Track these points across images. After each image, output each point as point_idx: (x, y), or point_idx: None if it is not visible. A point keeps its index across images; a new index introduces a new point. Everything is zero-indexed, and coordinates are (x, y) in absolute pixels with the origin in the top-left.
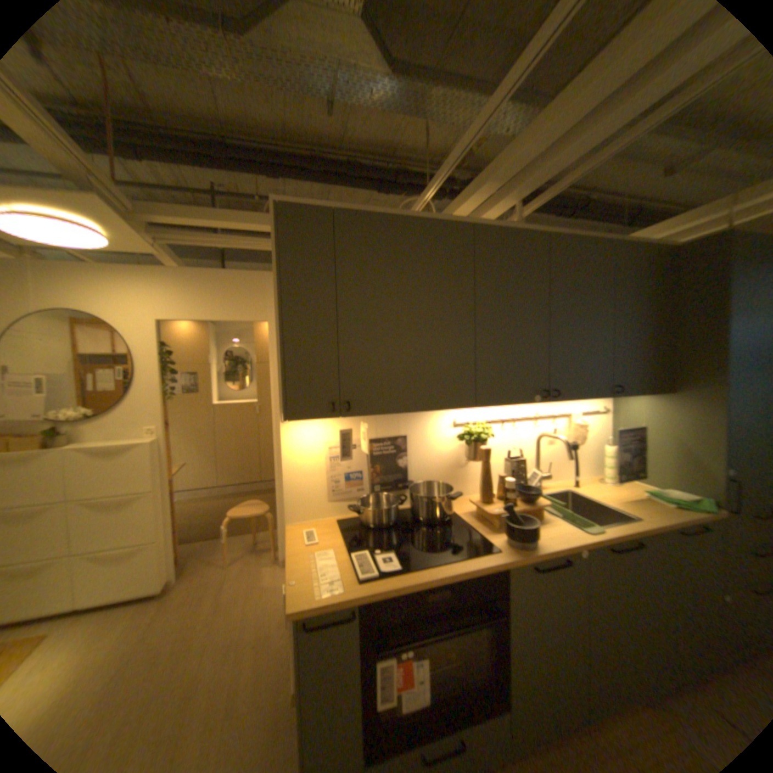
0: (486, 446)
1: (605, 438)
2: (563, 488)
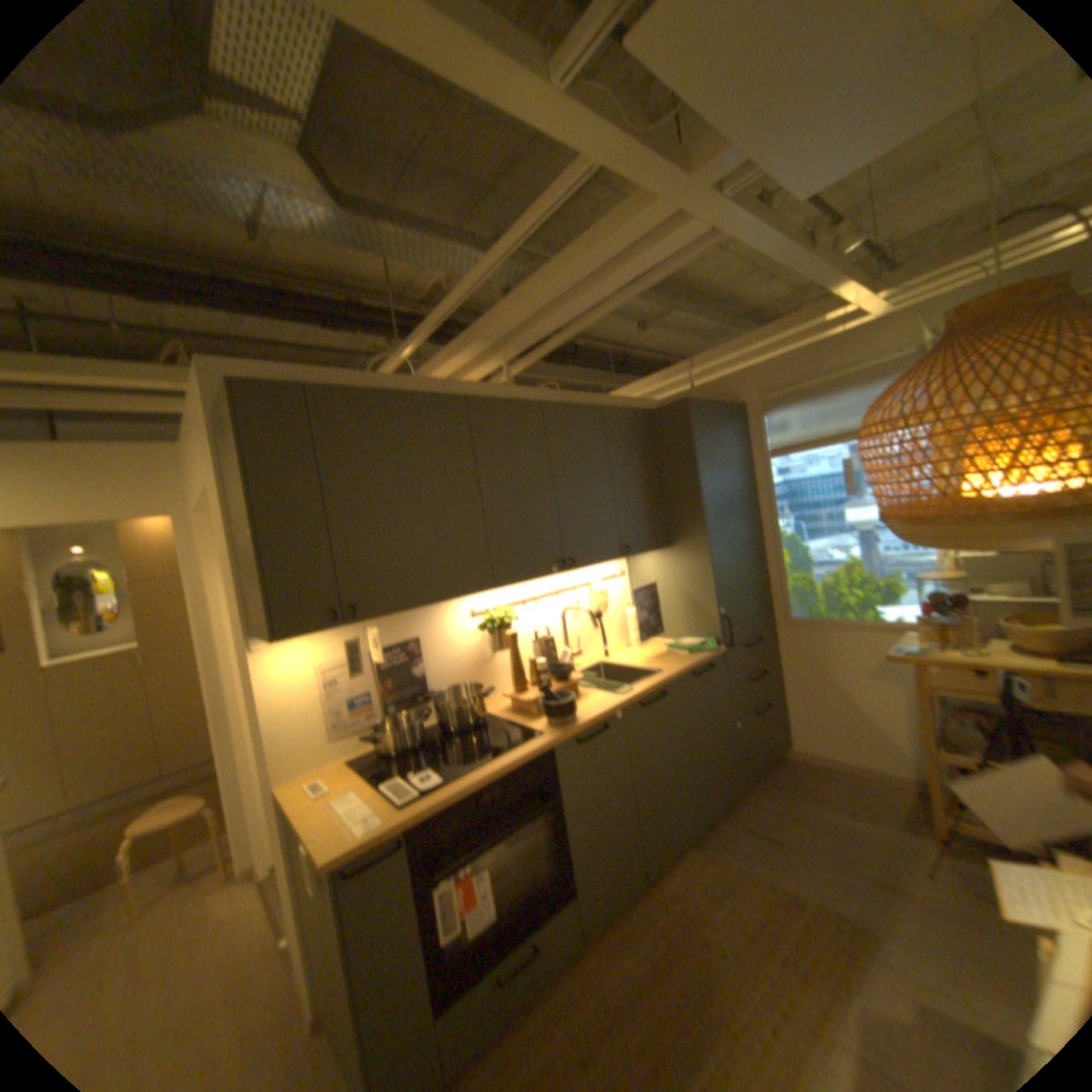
0: (511, 630)
1: (625, 601)
2: (594, 660)
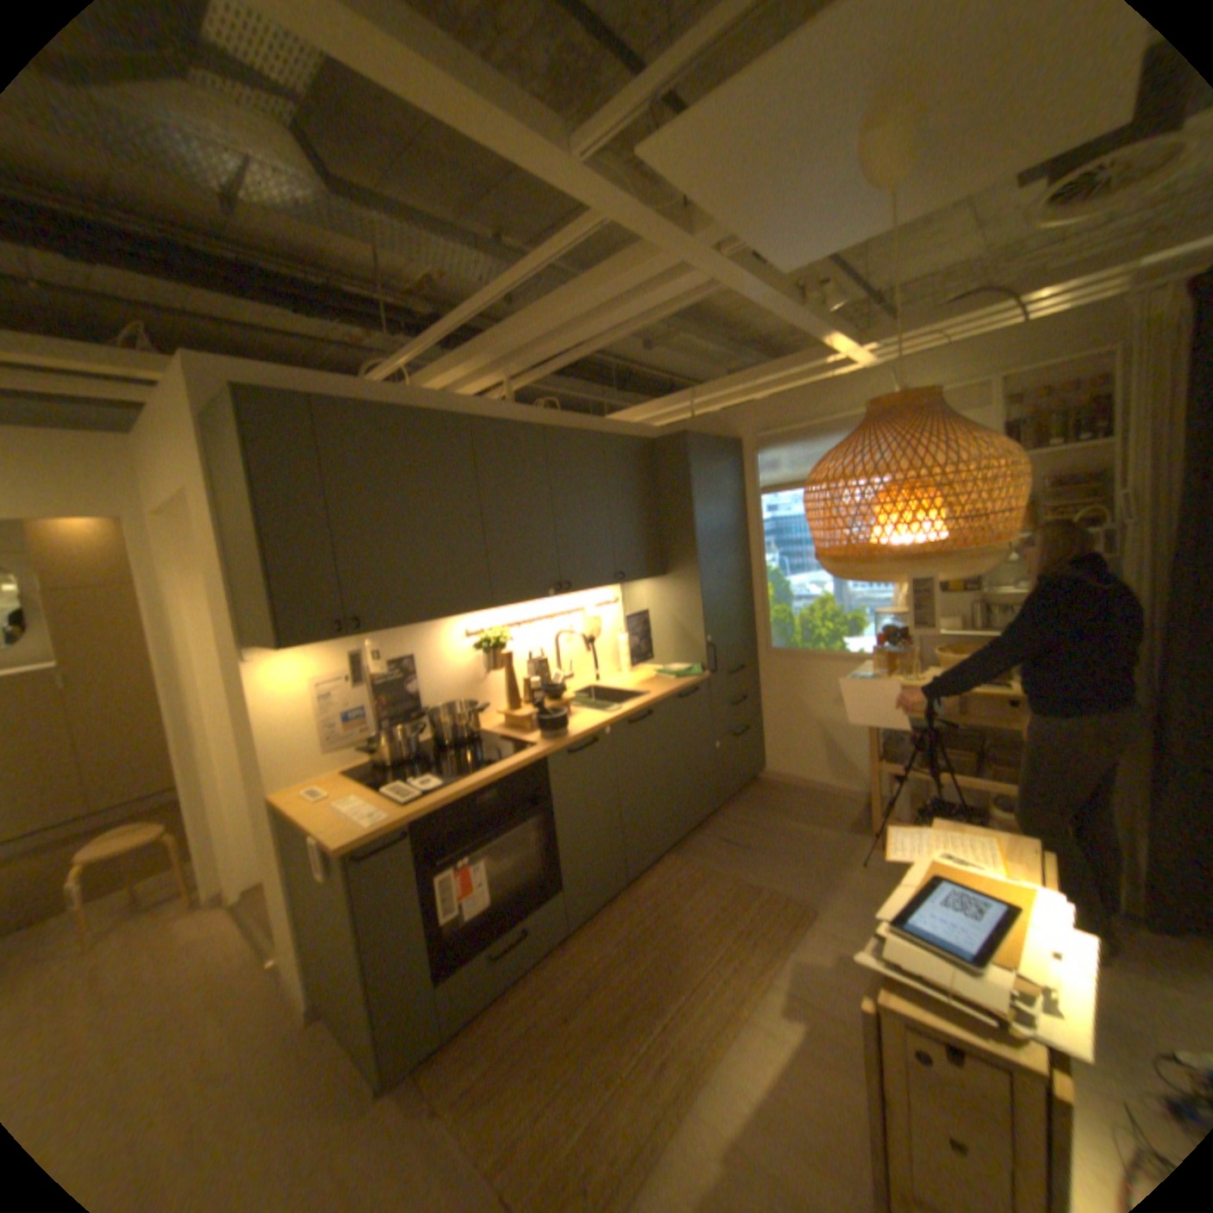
0: (506, 653)
1: (617, 629)
2: (585, 685)
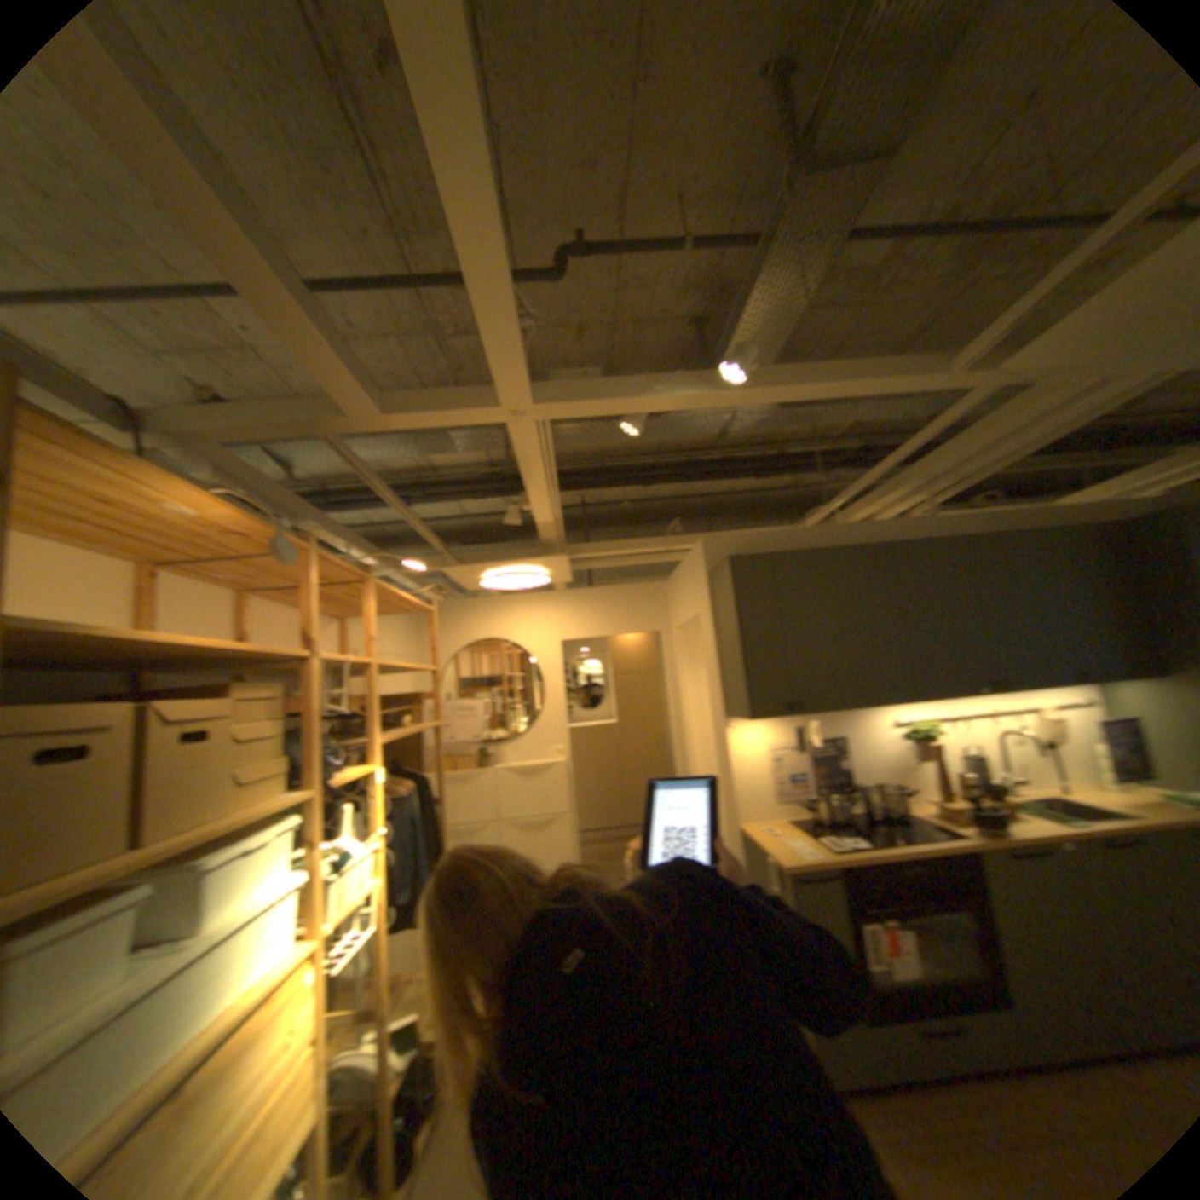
0: (939, 745)
1: (1098, 736)
2: (1049, 796)
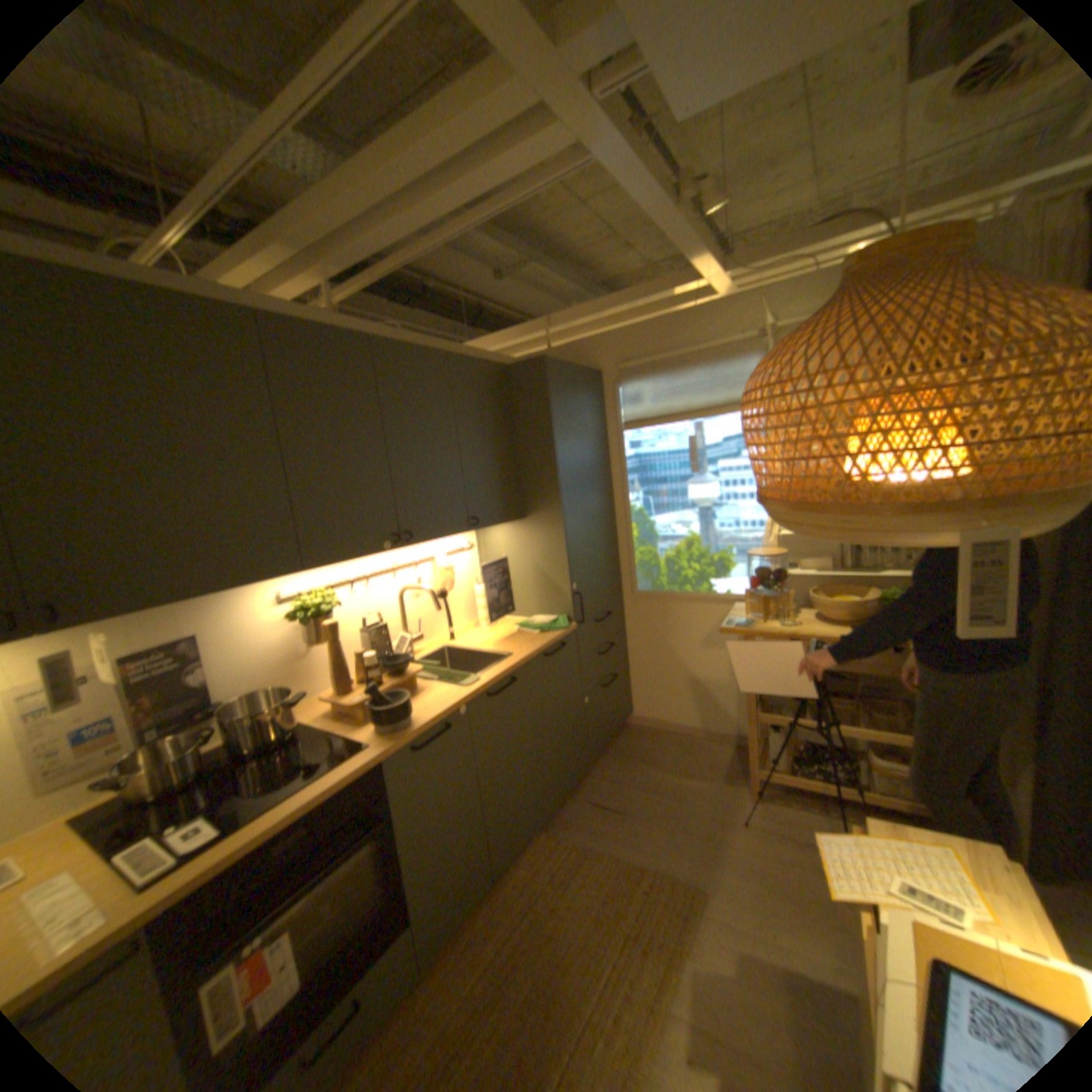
0: (333, 619)
1: (474, 577)
2: (439, 645)
